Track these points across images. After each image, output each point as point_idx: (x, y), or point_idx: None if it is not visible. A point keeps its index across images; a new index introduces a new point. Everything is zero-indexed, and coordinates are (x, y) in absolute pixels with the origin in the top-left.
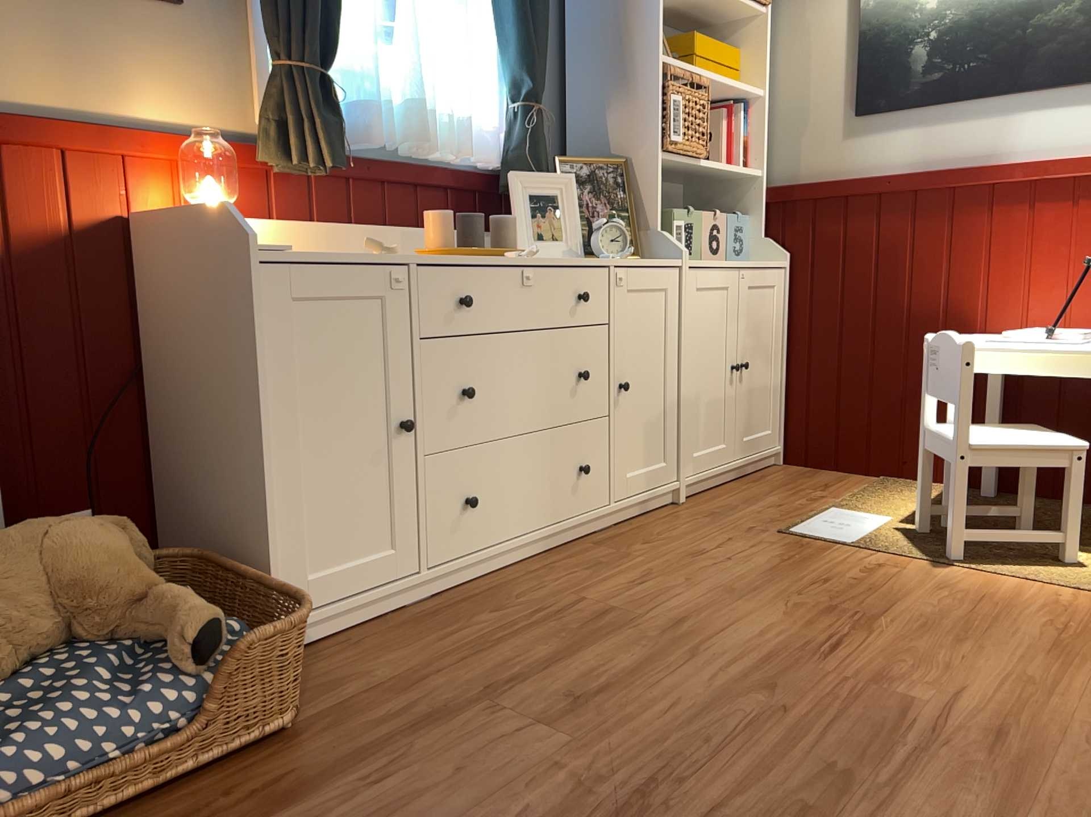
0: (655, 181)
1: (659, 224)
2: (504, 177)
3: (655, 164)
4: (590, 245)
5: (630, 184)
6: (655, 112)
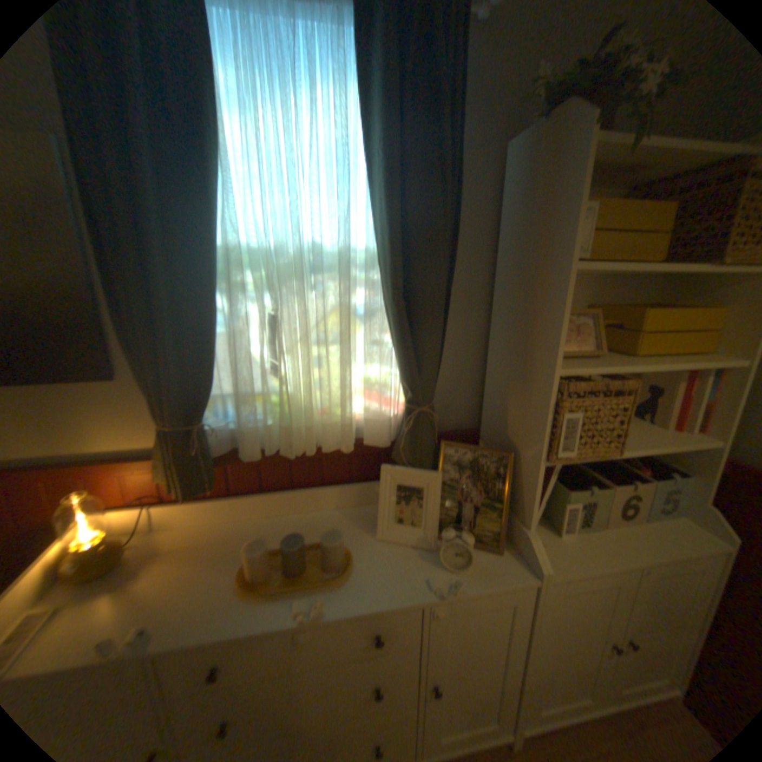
0: (535, 489)
1: (538, 522)
2: (395, 453)
3: (537, 474)
4: (442, 546)
5: (517, 473)
6: (545, 427)
